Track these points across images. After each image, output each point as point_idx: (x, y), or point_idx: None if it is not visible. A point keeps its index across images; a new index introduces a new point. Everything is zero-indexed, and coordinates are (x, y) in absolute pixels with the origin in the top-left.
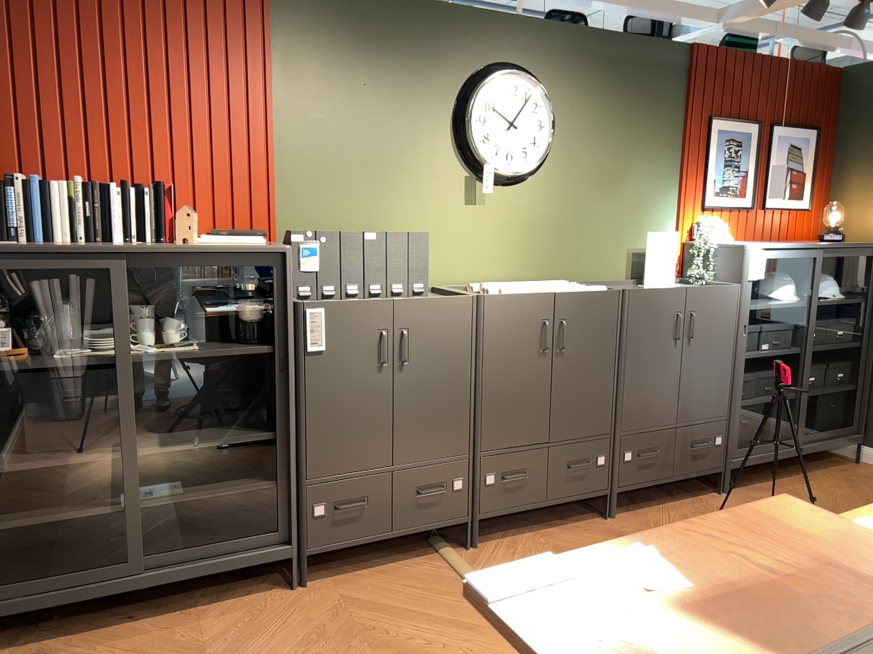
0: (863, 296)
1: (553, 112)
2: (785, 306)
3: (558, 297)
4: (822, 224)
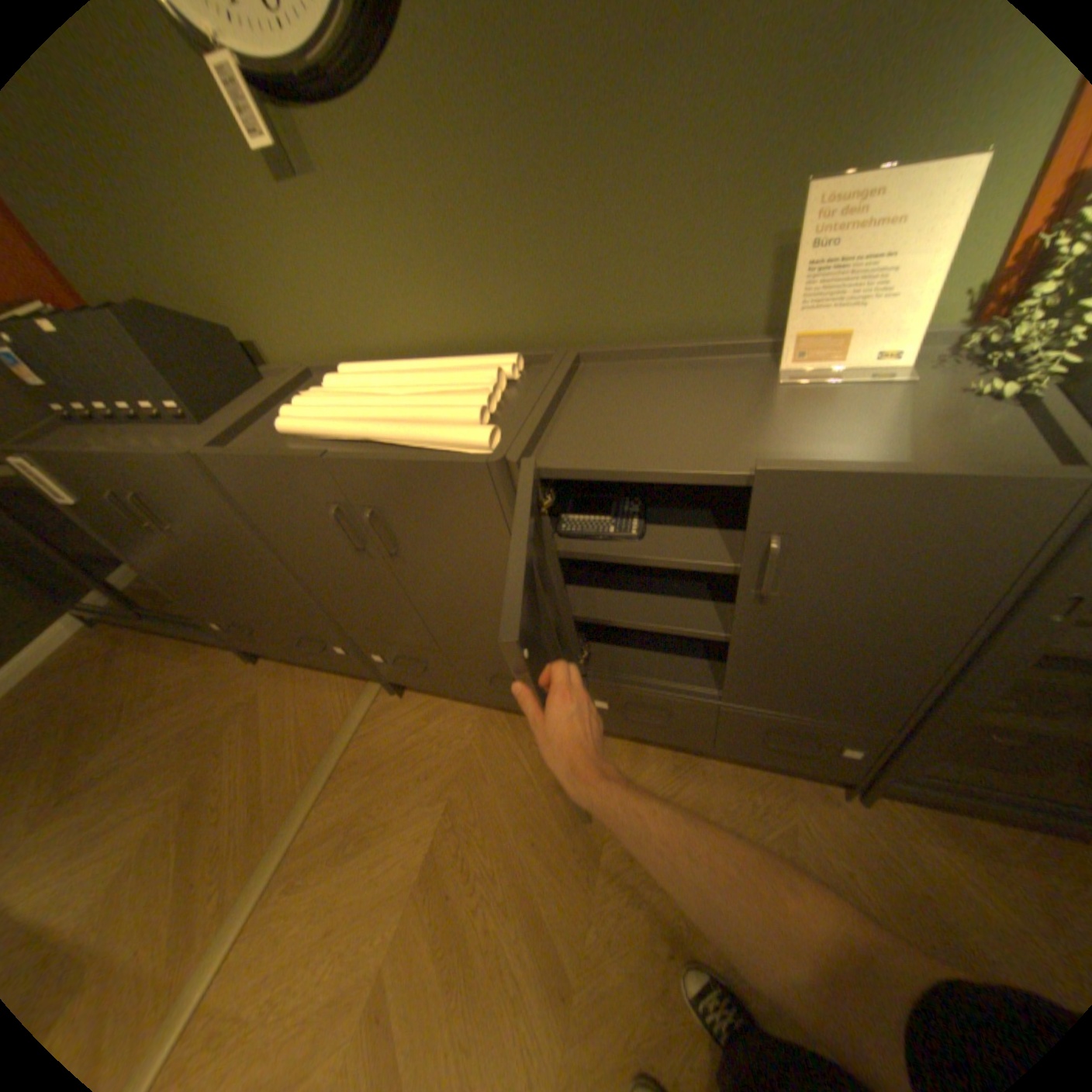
0: None
1: None
2: None
3: (330, 466)
4: None
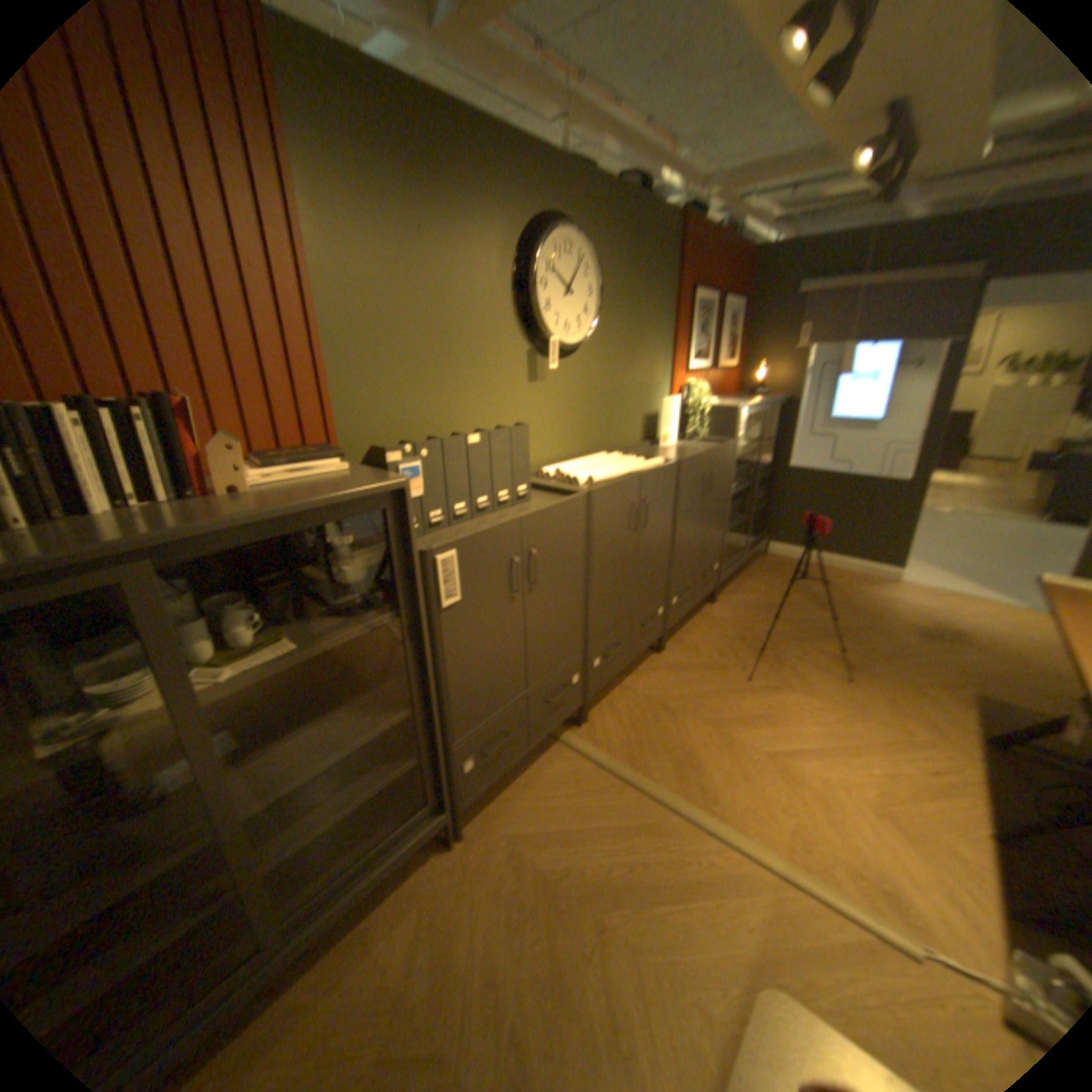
0: (773, 435)
1: (592, 276)
2: (747, 452)
3: (641, 479)
4: (741, 378)
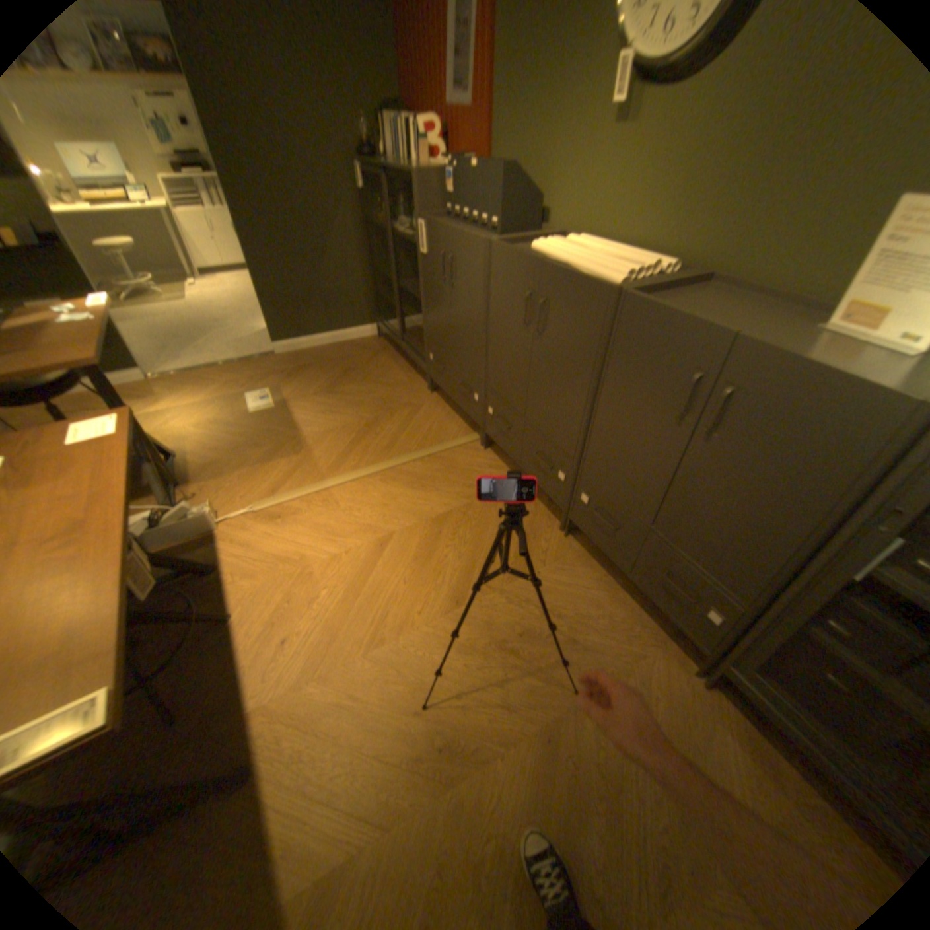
0: None
1: None
2: None
3: (544, 266)
4: None
